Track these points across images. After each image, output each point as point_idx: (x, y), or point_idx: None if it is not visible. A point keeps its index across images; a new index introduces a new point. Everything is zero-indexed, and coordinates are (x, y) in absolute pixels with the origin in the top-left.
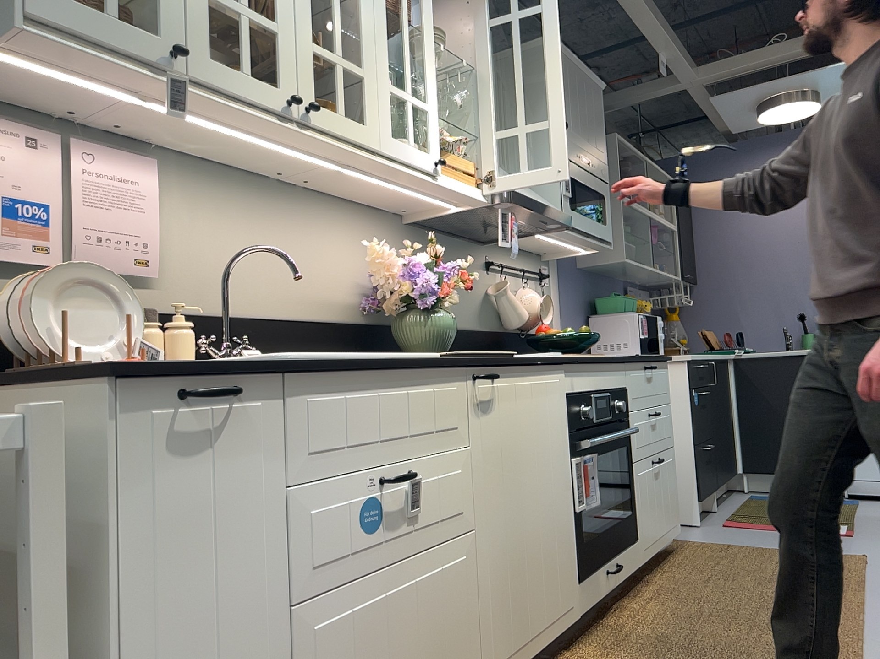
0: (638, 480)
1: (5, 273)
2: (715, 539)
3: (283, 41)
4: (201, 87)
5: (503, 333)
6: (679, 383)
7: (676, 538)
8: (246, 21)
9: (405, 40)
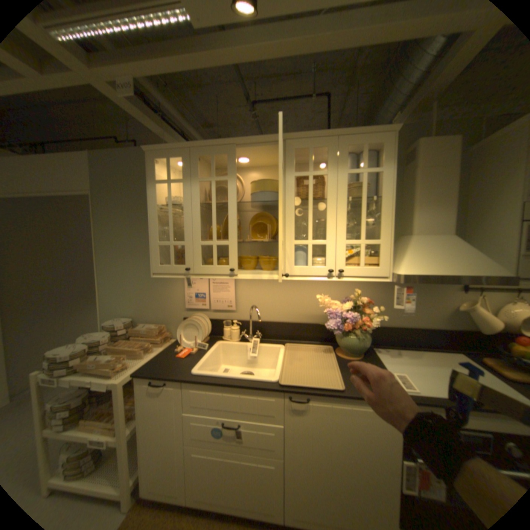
0: None
1: (198, 310)
2: None
3: (231, 247)
4: (202, 274)
5: (477, 332)
6: None
7: None
8: (215, 246)
9: (309, 212)
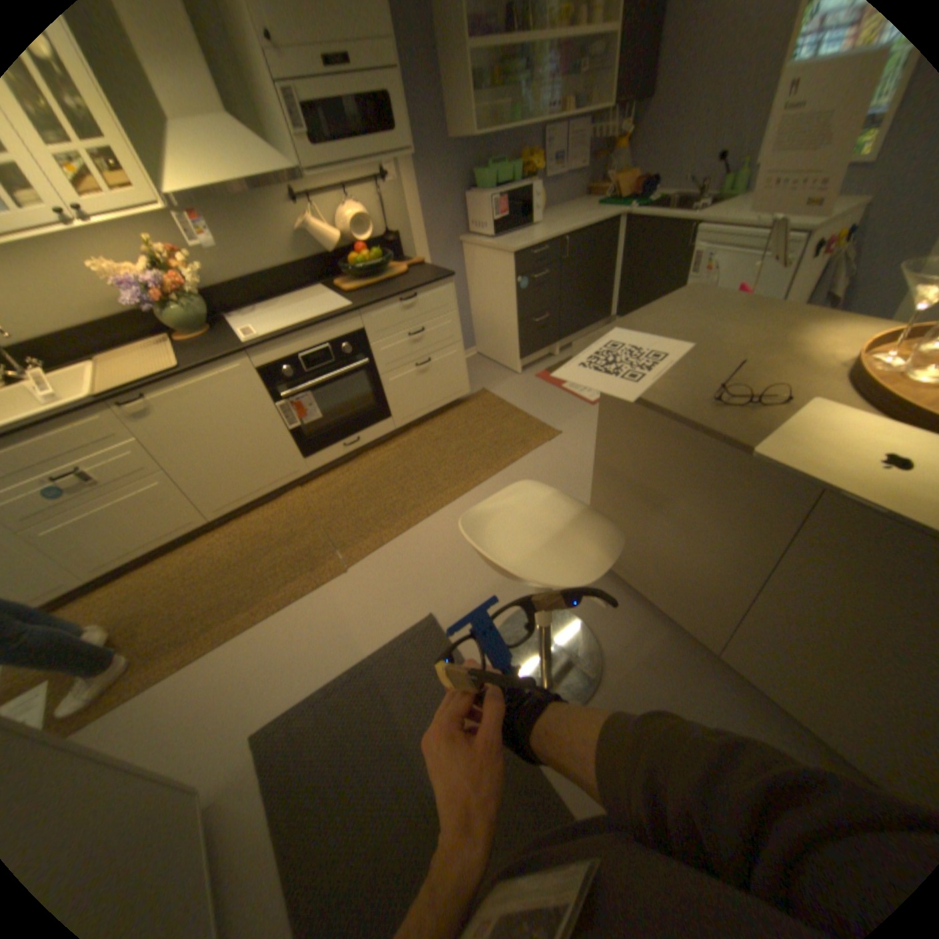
0: (388, 384)
1: None
2: (505, 394)
3: None
4: None
5: (327, 253)
6: (509, 271)
7: (487, 388)
8: None
9: None
